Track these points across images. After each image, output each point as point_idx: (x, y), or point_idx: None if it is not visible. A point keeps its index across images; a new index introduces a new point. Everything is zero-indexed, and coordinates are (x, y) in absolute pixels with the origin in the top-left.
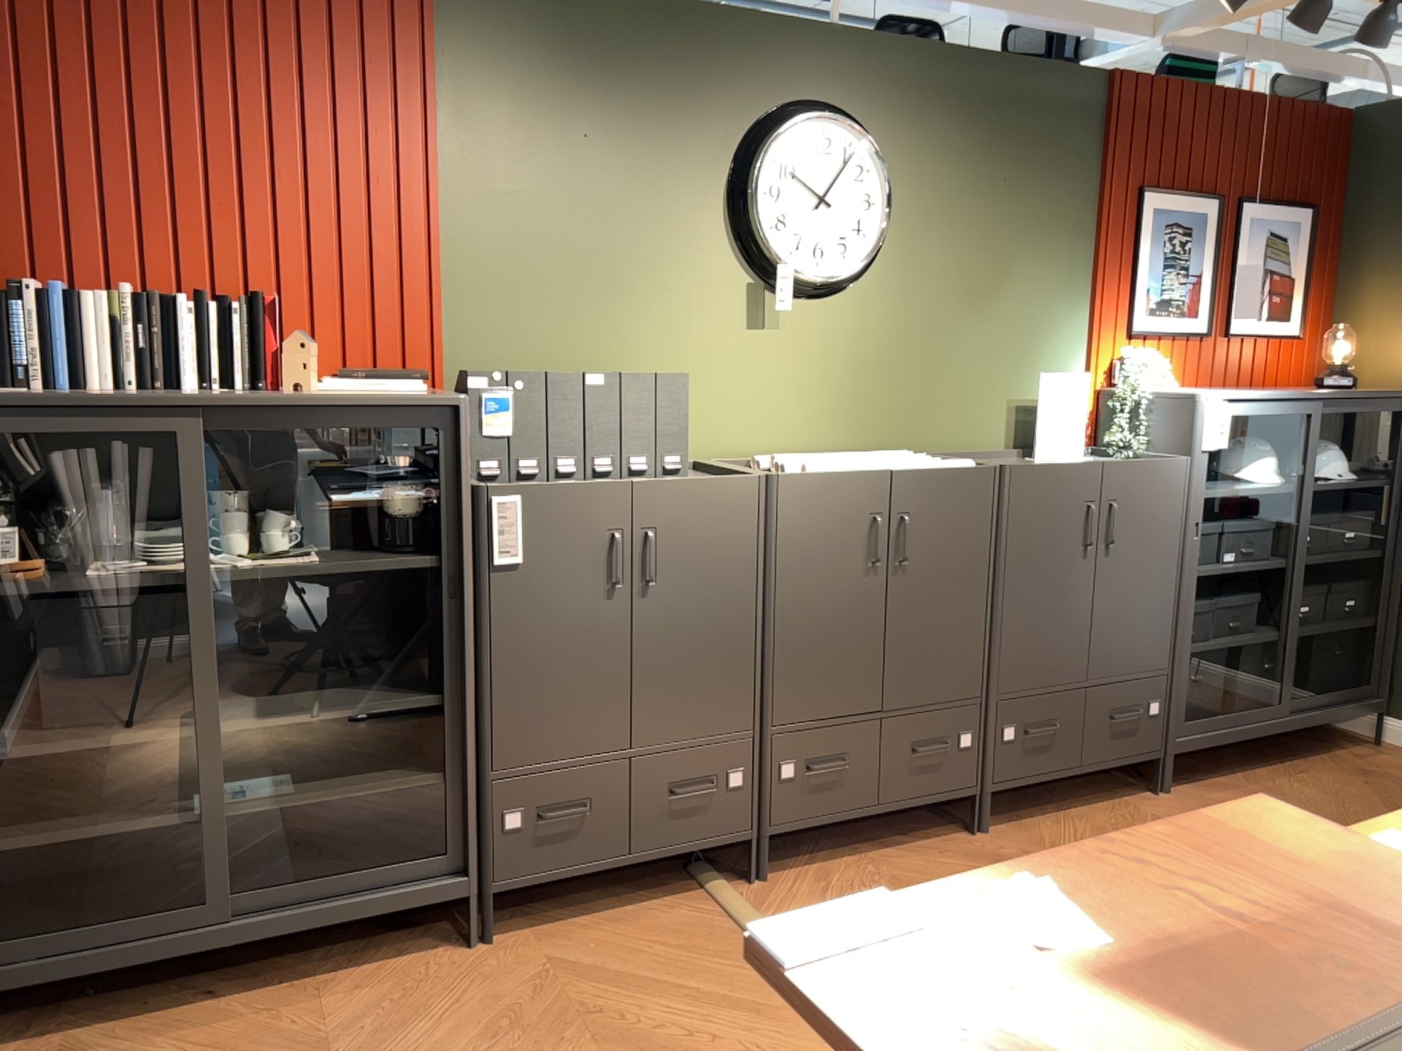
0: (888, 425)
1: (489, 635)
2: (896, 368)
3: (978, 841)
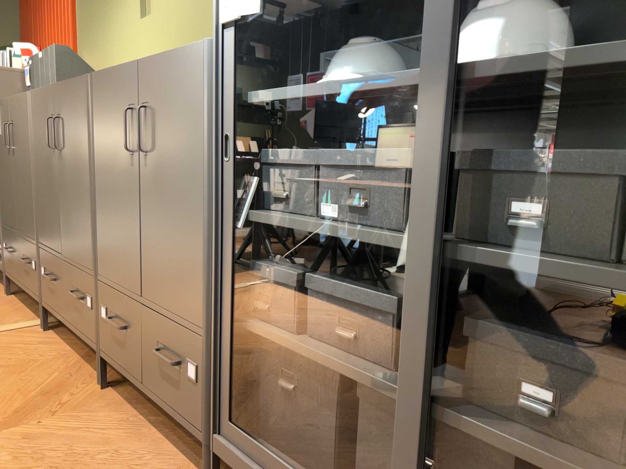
0: None
1: None
2: (198, 24)
3: (88, 387)
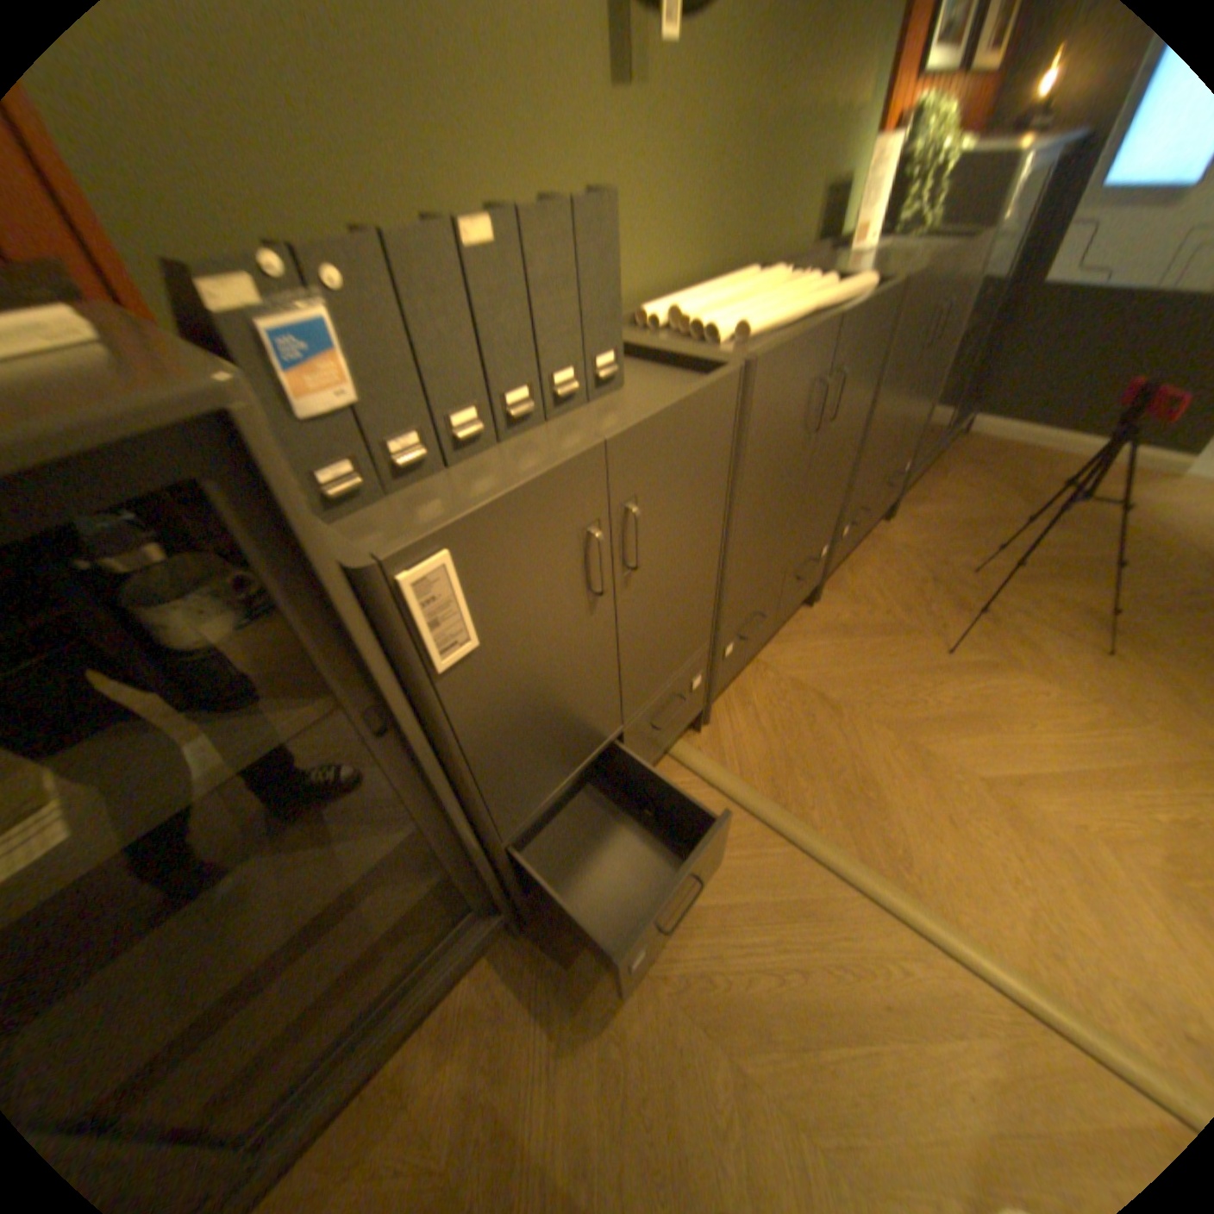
0: (740, 230)
1: (461, 744)
2: (753, 142)
3: (818, 613)
